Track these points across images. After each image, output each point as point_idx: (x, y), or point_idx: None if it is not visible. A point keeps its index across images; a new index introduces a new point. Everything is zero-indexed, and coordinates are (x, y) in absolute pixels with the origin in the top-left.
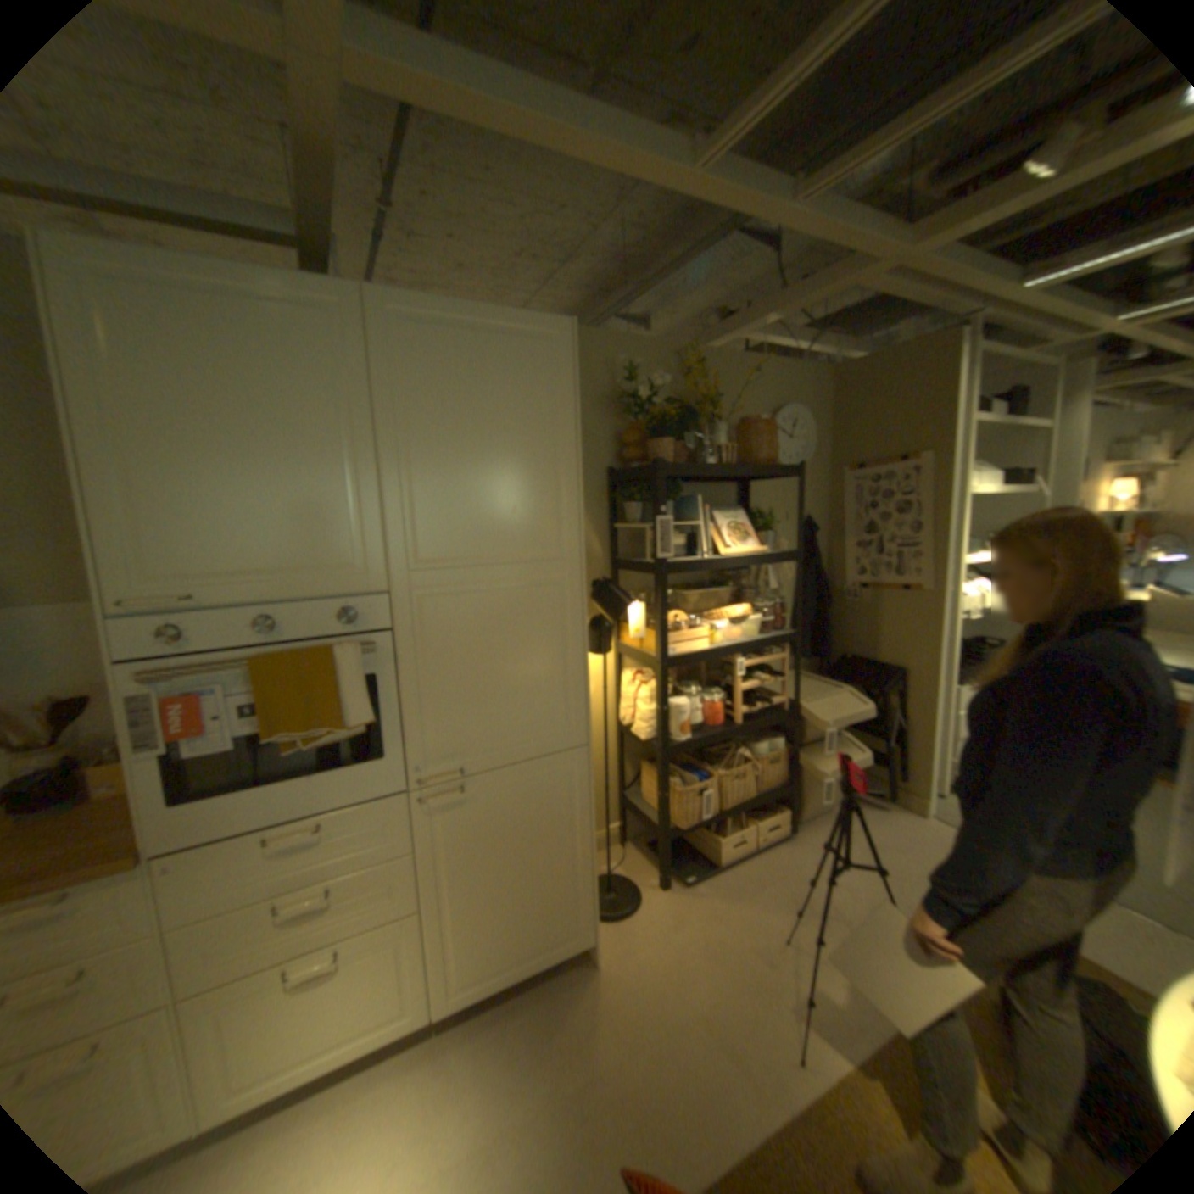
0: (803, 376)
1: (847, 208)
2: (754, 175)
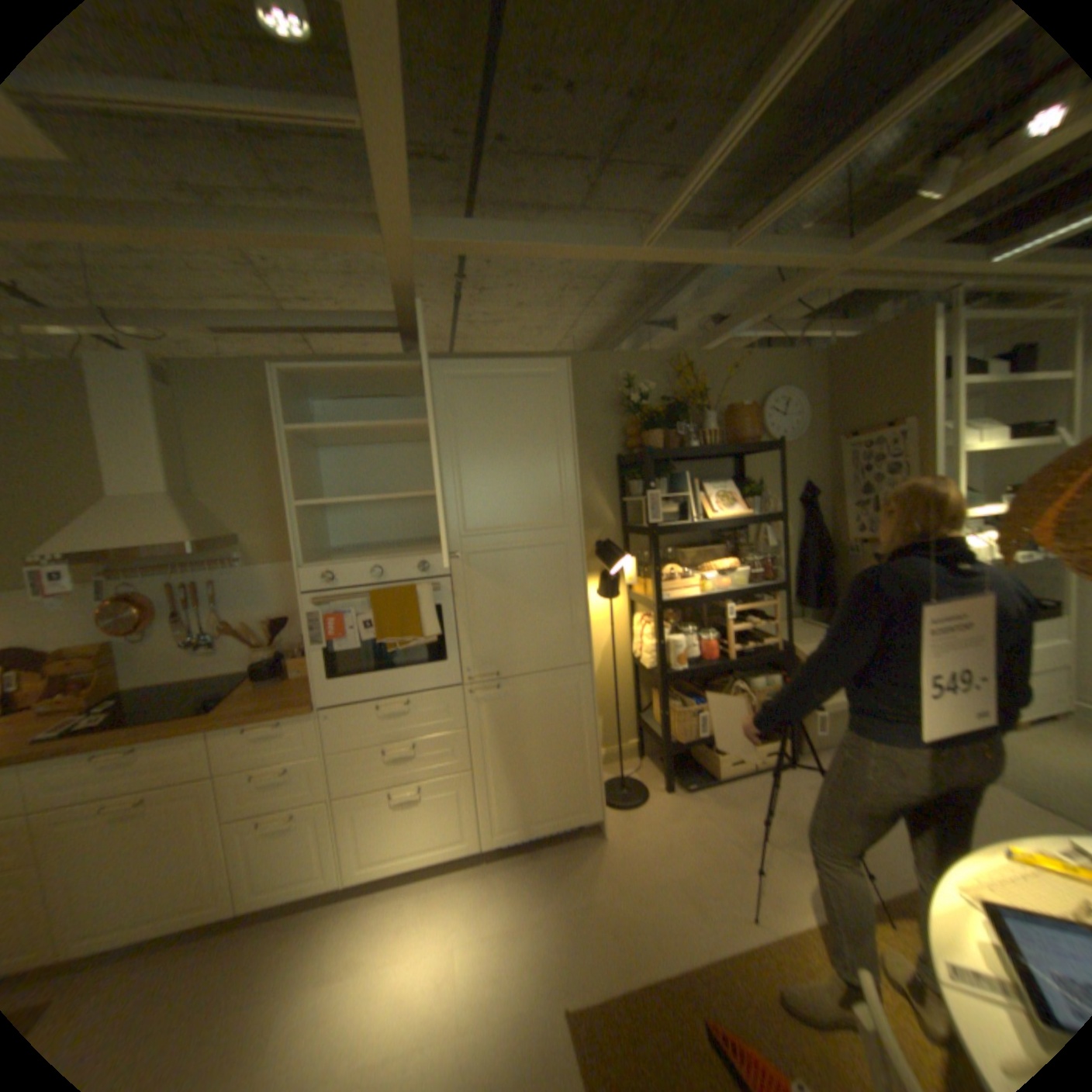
0: (792, 361)
1: (778, 242)
2: (689, 240)
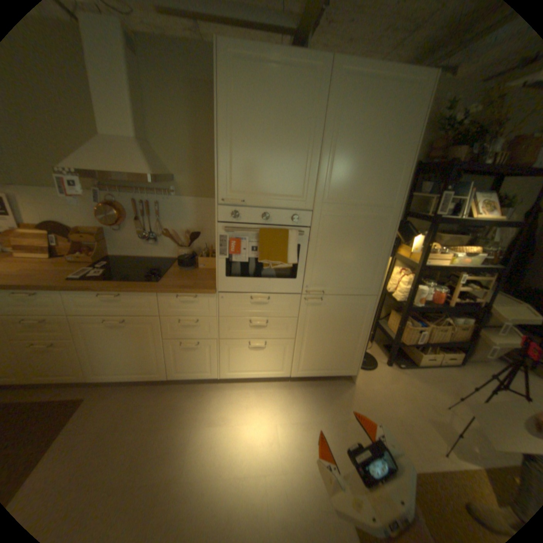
0: None
1: None
2: None
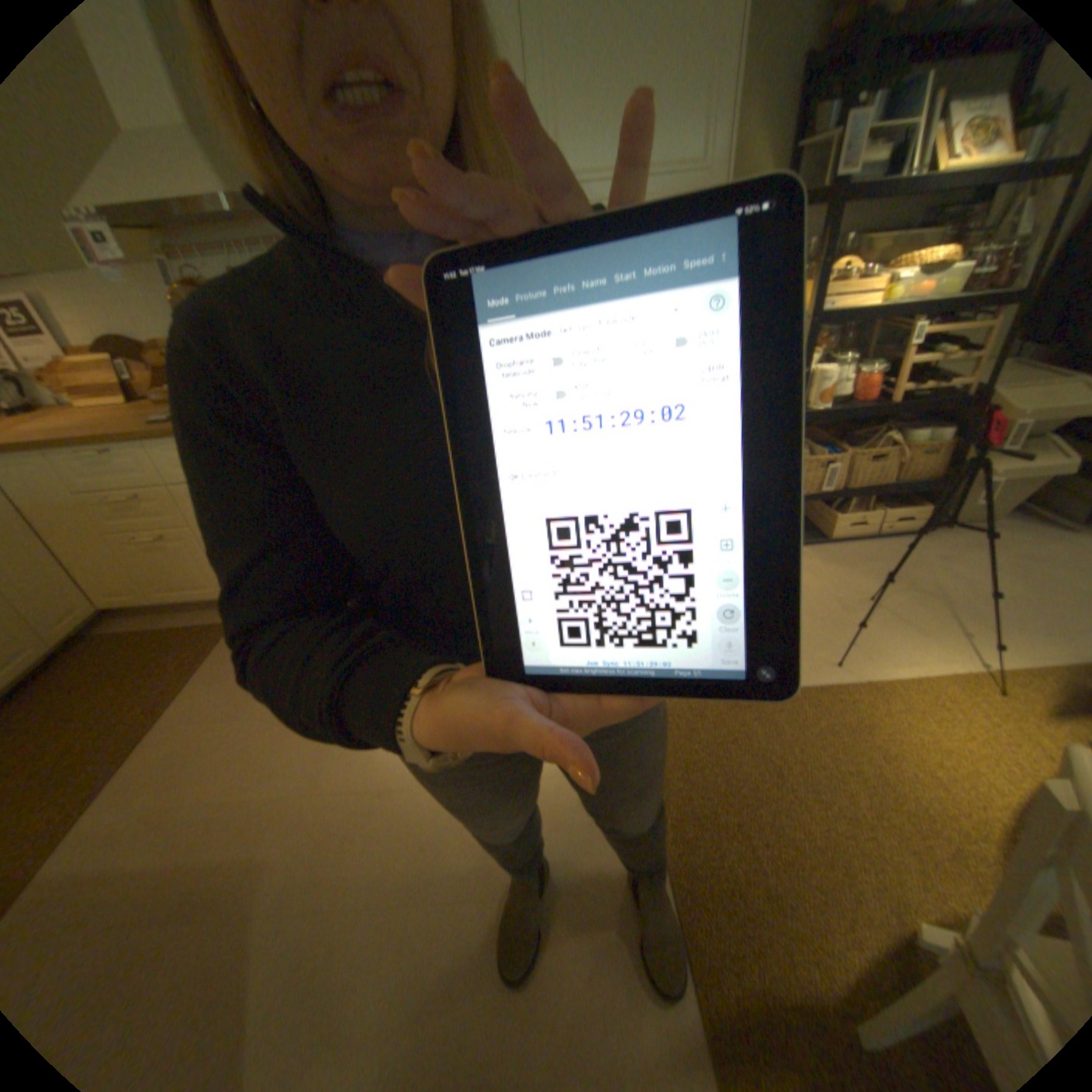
0: None
1: None
2: None
